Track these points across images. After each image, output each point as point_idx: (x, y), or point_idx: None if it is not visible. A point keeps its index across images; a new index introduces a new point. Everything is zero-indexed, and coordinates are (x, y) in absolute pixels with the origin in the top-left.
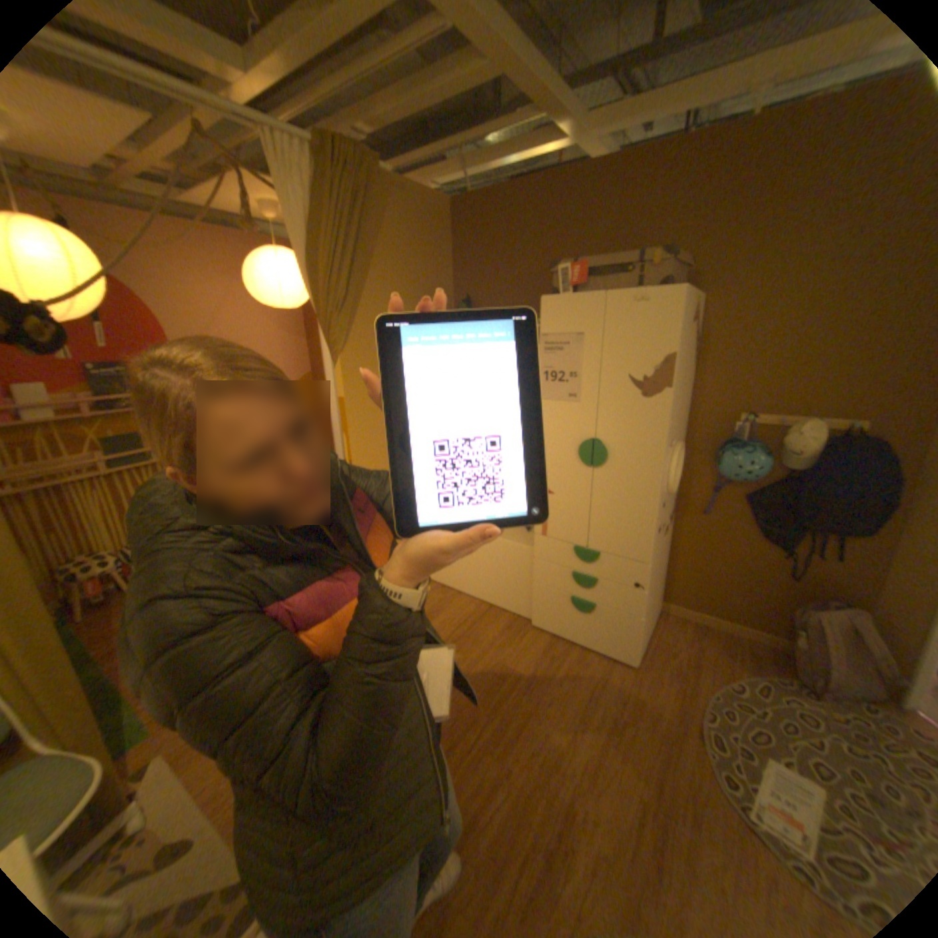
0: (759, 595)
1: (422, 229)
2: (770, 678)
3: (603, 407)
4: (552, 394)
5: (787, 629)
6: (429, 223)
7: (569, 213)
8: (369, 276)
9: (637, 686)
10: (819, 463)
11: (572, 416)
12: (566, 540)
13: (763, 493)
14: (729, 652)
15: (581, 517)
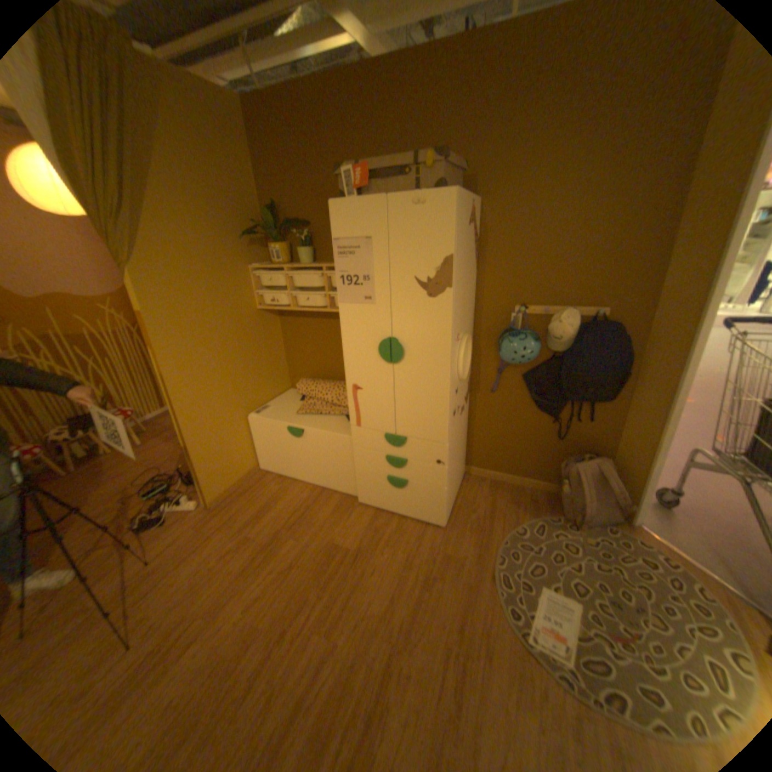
0: (535, 453)
1: (210, 129)
2: (545, 517)
3: (396, 308)
4: (350, 297)
5: (556, 476)
6: (218, 121)
7: (356, 116)
8: (150, 178)
9: (445, 543)
10: (574, 345)
11: (370, 317)
12: (377, 429)
13: (534, 372)
14: (515, 501)
15: (387, 408)
